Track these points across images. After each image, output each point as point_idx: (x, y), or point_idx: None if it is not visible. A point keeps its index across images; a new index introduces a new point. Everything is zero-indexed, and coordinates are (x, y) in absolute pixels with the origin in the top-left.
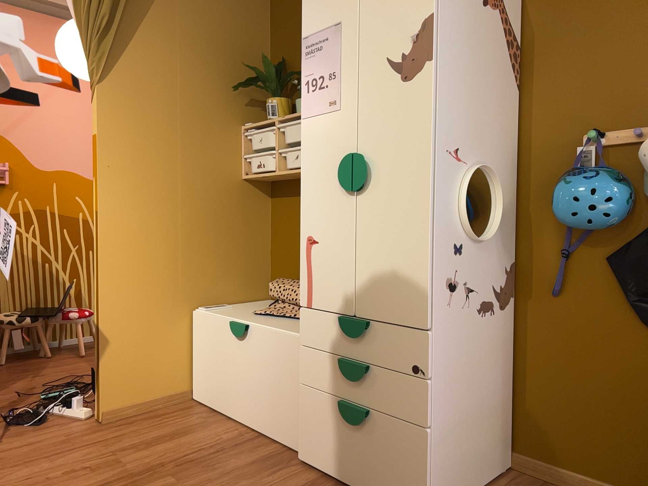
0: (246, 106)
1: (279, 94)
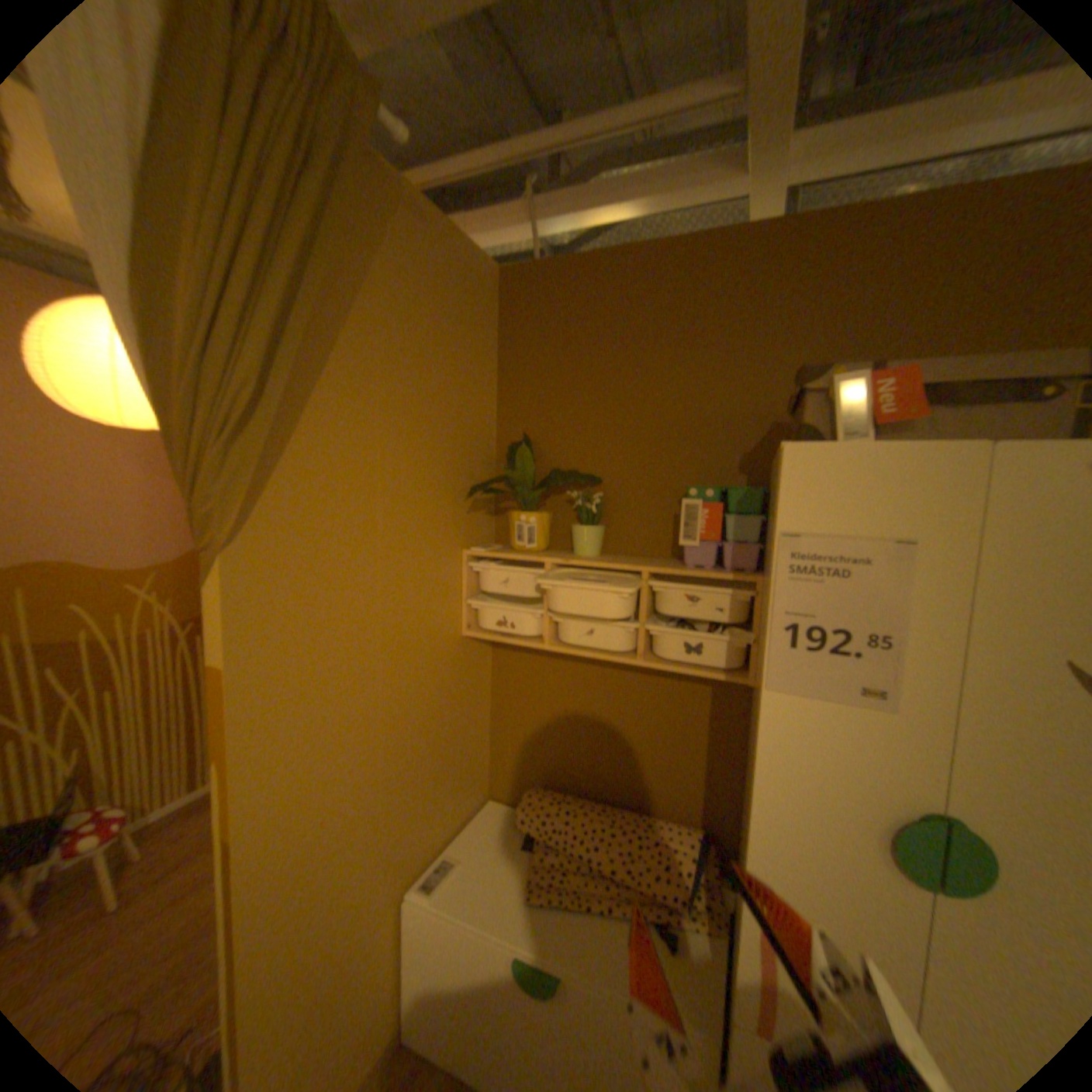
0: (469, 513)
1: (536, 504)
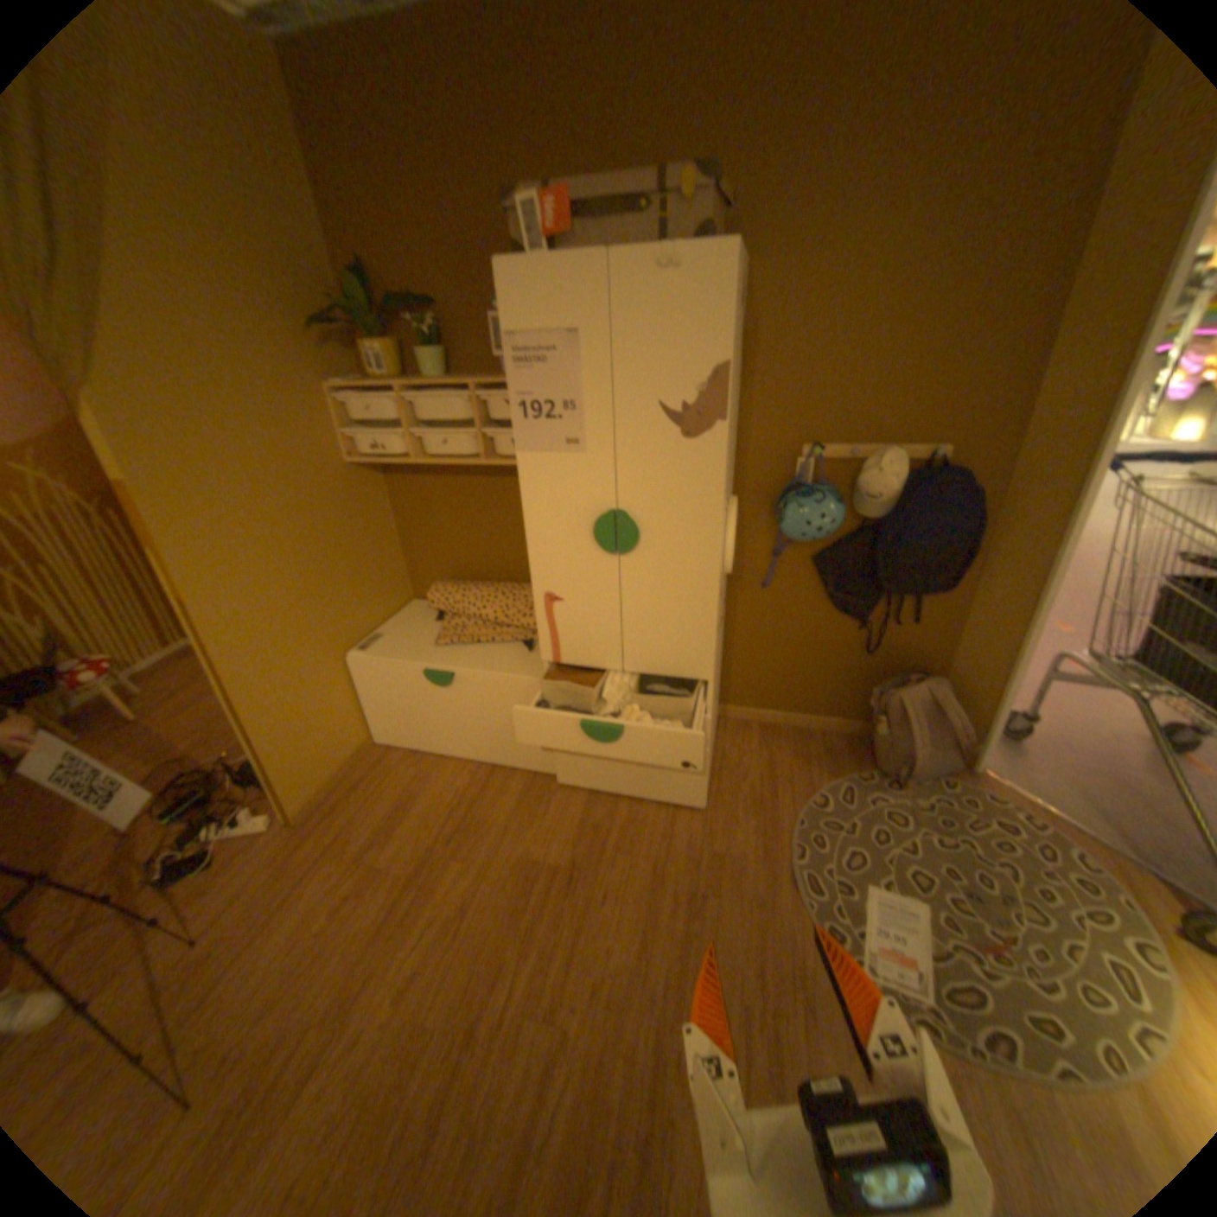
0: (316, 347)
1: (376, 331)
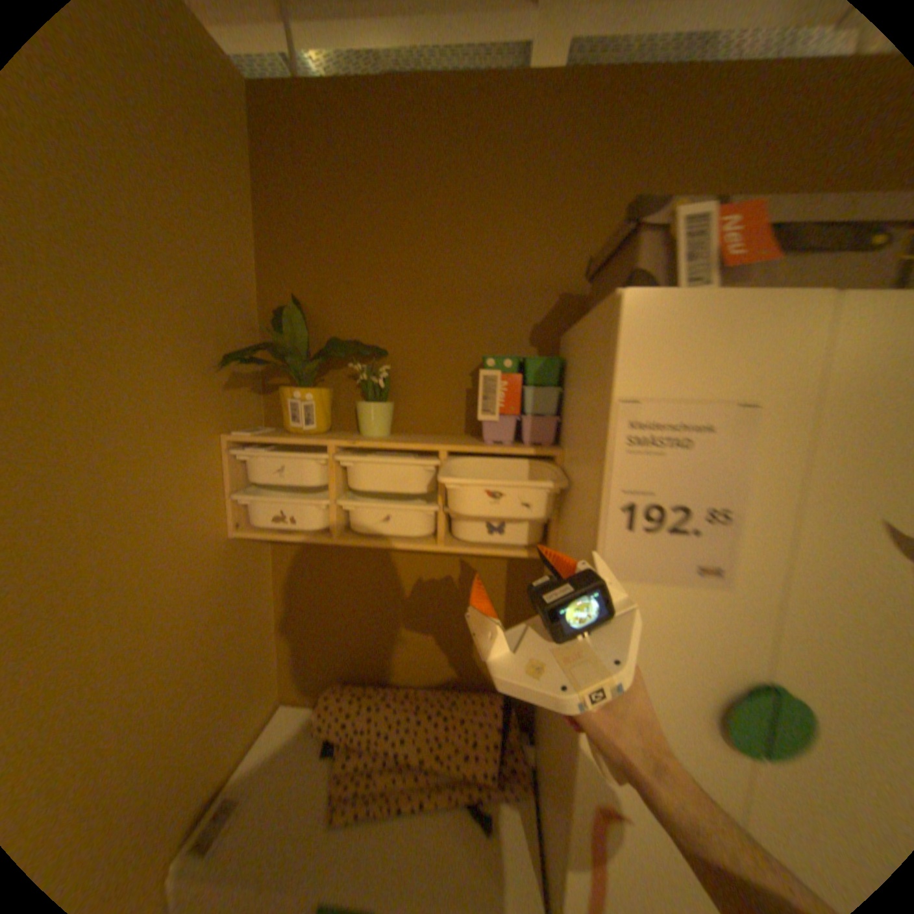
0: (226, 390)
1: (313, 378)
